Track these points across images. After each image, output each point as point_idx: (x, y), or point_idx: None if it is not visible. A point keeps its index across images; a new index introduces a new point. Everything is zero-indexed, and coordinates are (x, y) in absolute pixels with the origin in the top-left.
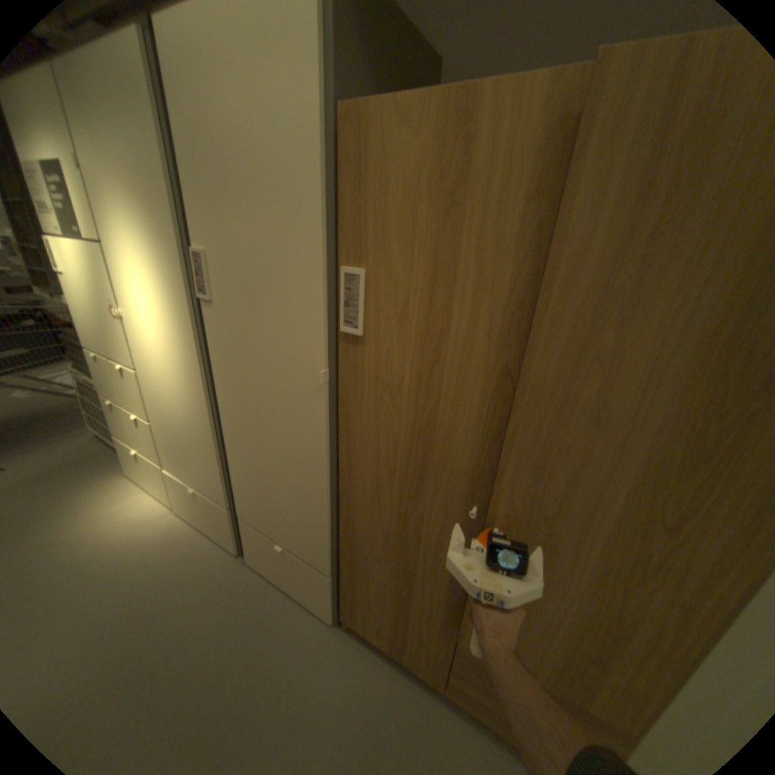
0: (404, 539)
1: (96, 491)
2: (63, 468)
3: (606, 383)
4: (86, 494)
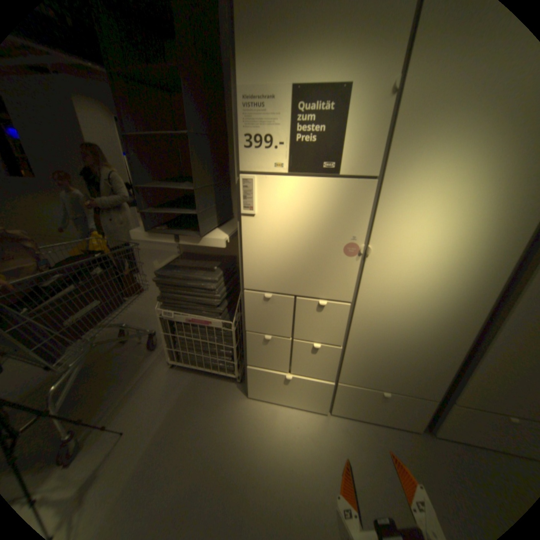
0: None
1: (241, 422)
2: (179, 410)
3: None
4: (236, 428)
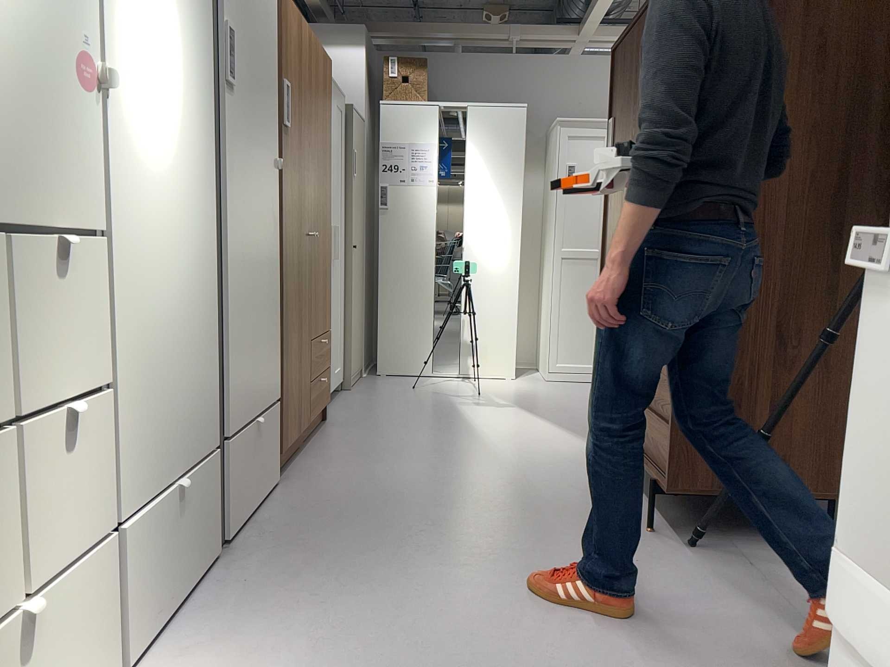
0: (298, 289)
1: None
2: None
3: (317, 147)
4: None
